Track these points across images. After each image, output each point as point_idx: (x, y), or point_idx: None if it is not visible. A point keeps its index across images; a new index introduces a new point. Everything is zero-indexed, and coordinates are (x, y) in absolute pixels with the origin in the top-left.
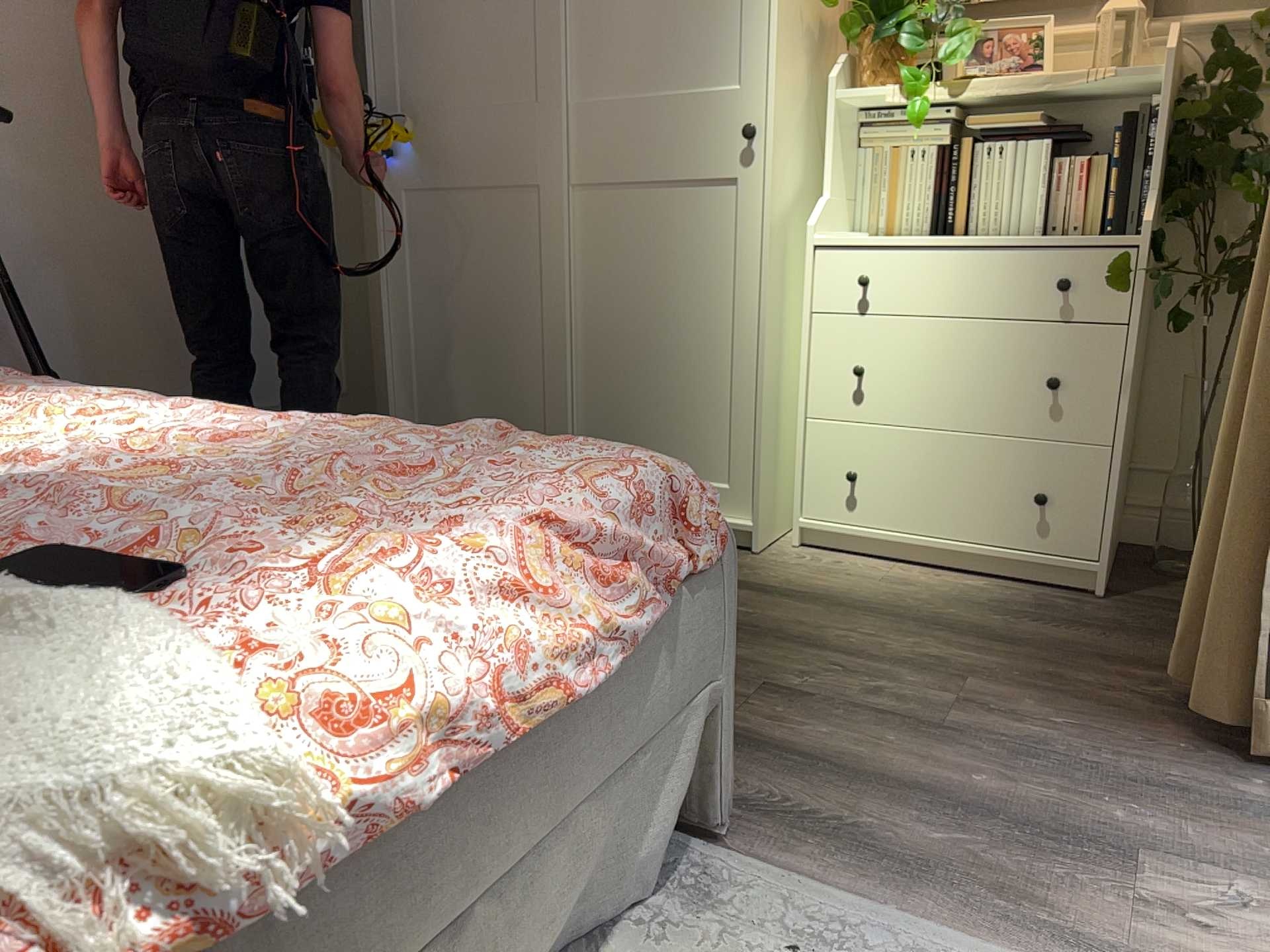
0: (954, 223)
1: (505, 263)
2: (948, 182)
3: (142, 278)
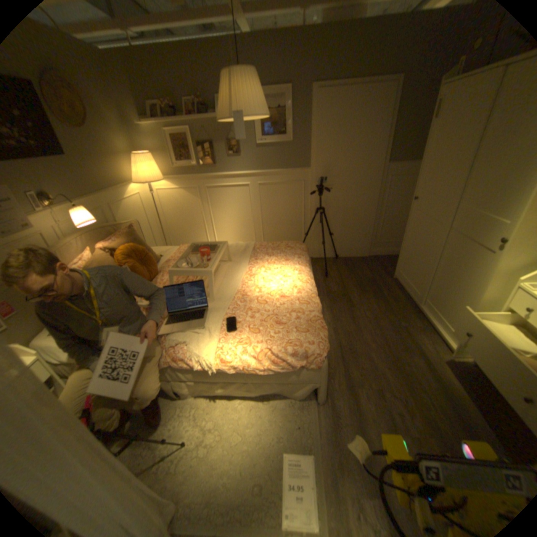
0: None
1: (429, 240)
2: None
3: (358, 213)
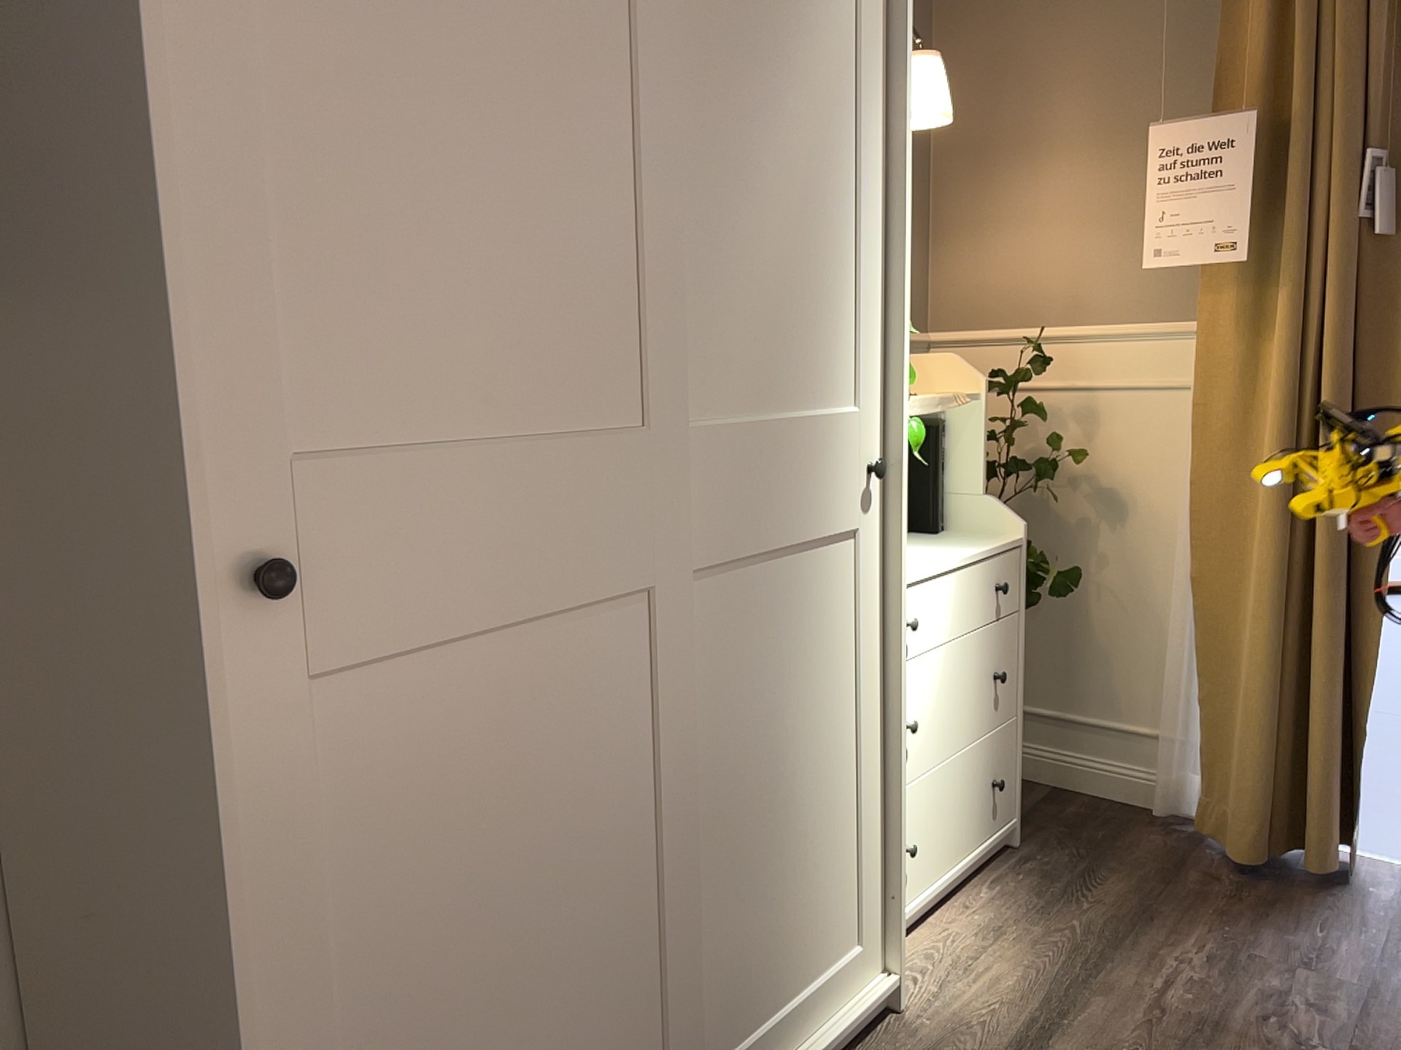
0: None
1: (585, 767)
2: None
3: None
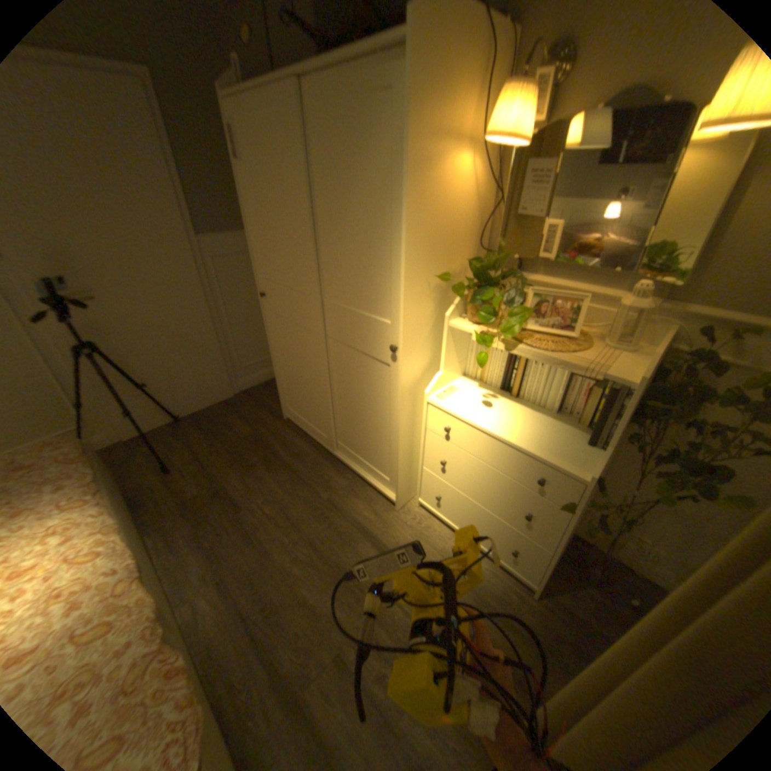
0: (512, 389)
1: (306, 357)
2: (512, 367)
3: (179, 333)
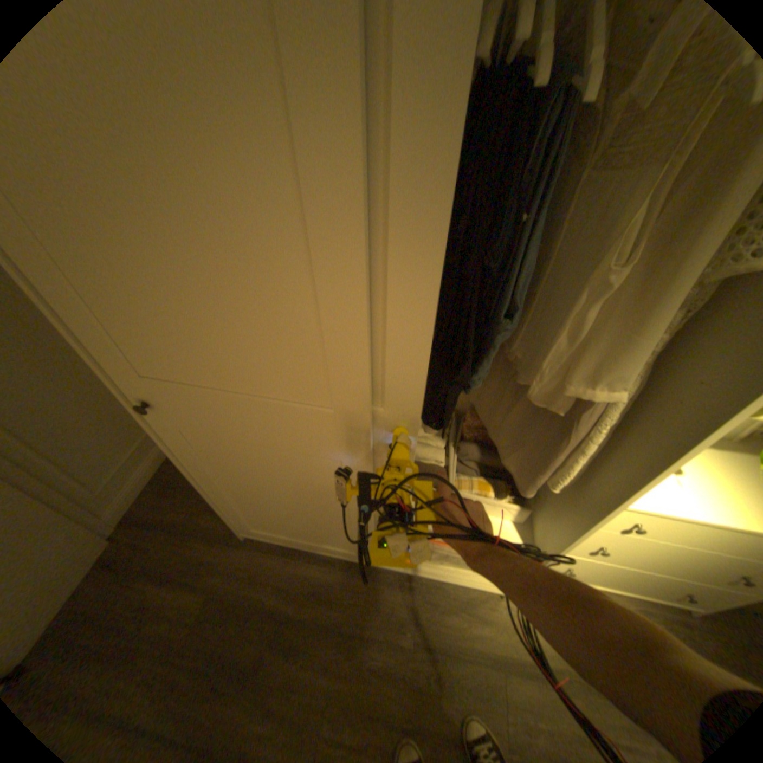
0: None
1: (308, 485)
2: None
3: None
